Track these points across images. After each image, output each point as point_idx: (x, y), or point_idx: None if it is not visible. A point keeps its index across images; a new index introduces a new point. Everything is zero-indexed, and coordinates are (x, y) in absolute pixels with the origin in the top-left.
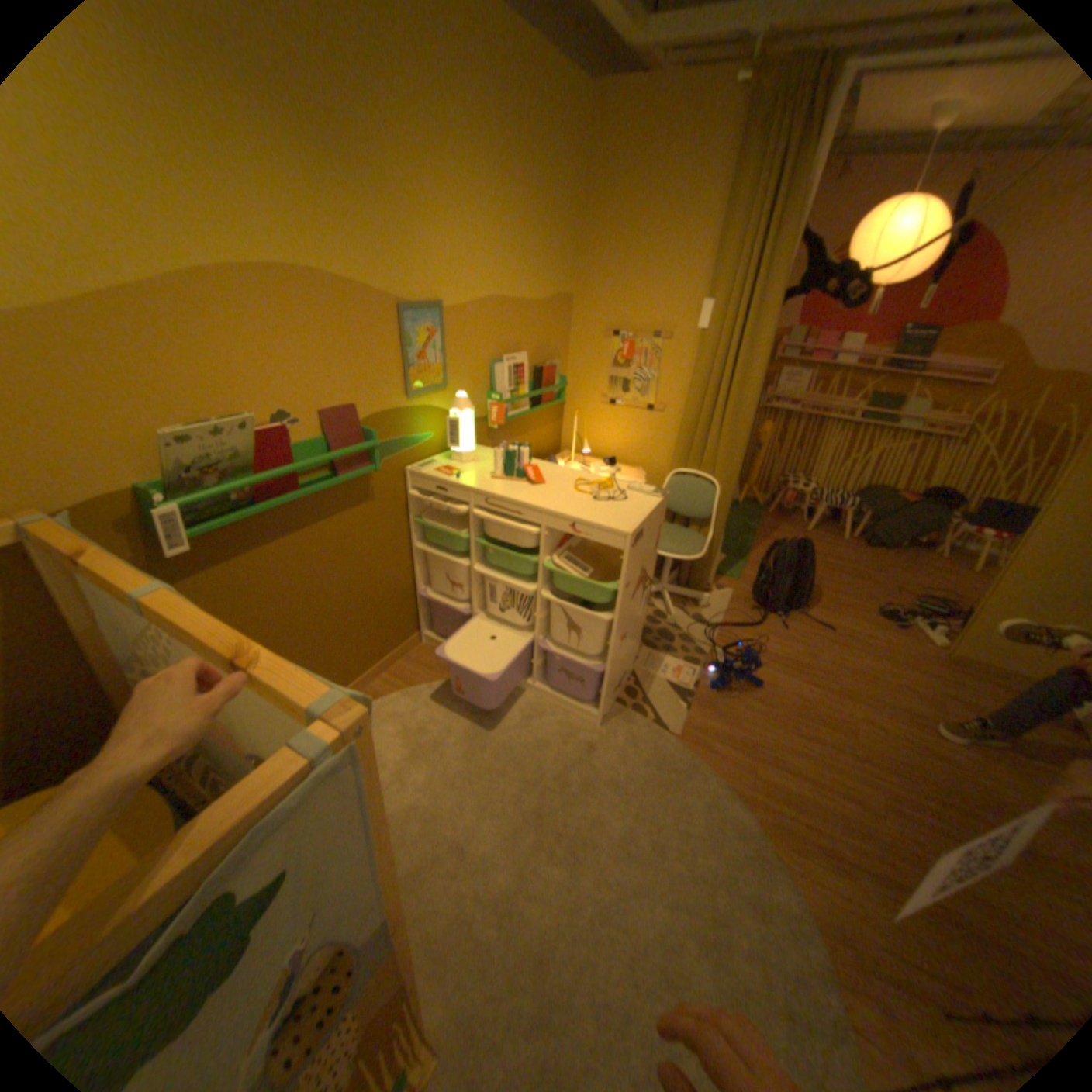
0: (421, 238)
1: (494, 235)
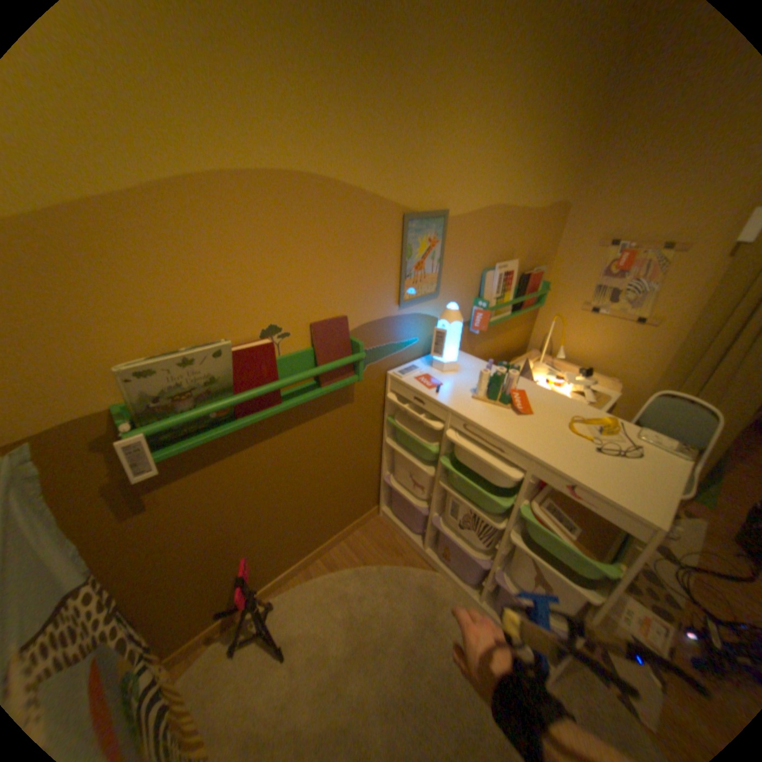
0: (439, 141)
1: (512, 139)
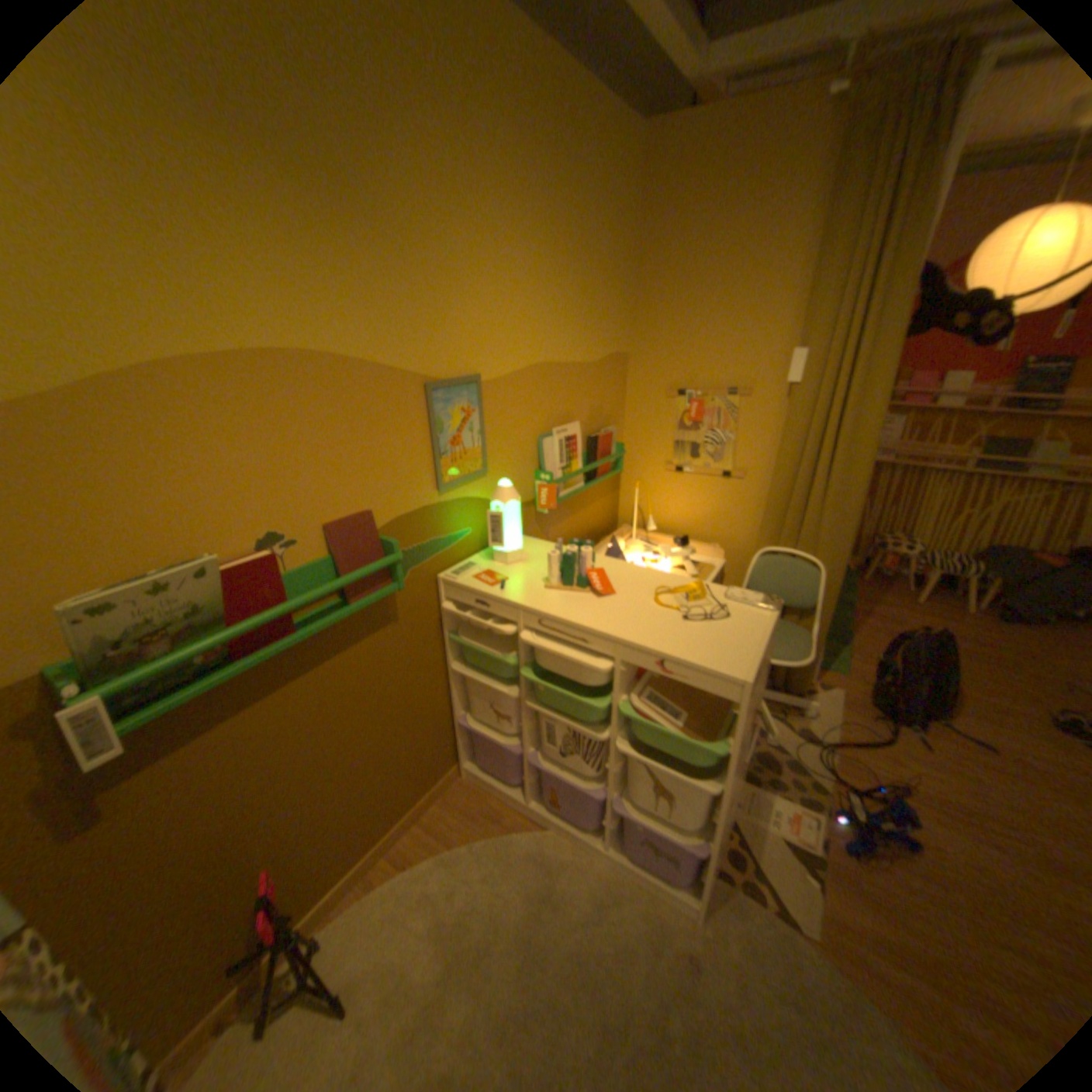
0: (454, 302)
1: (541, 293)
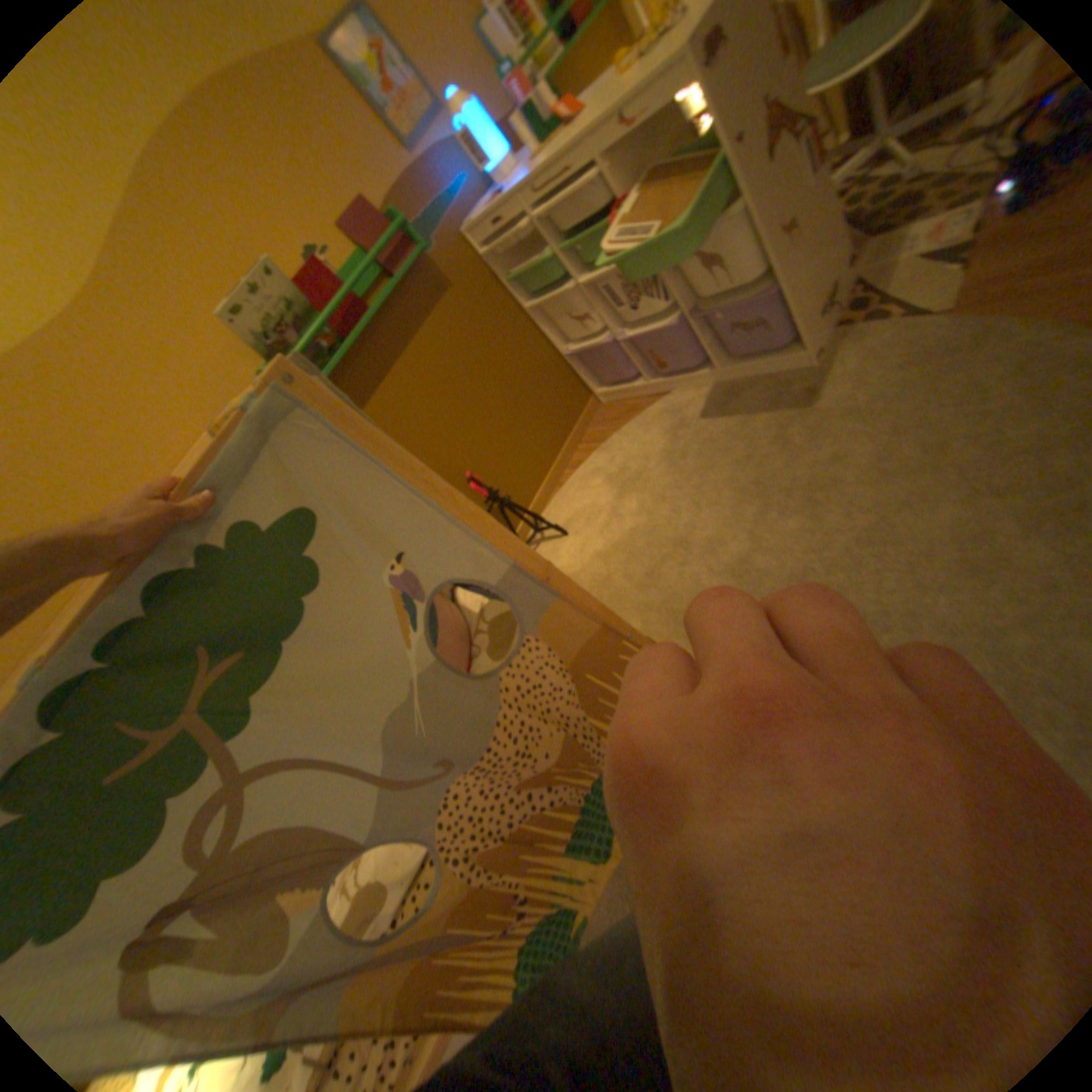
0: None
1: None
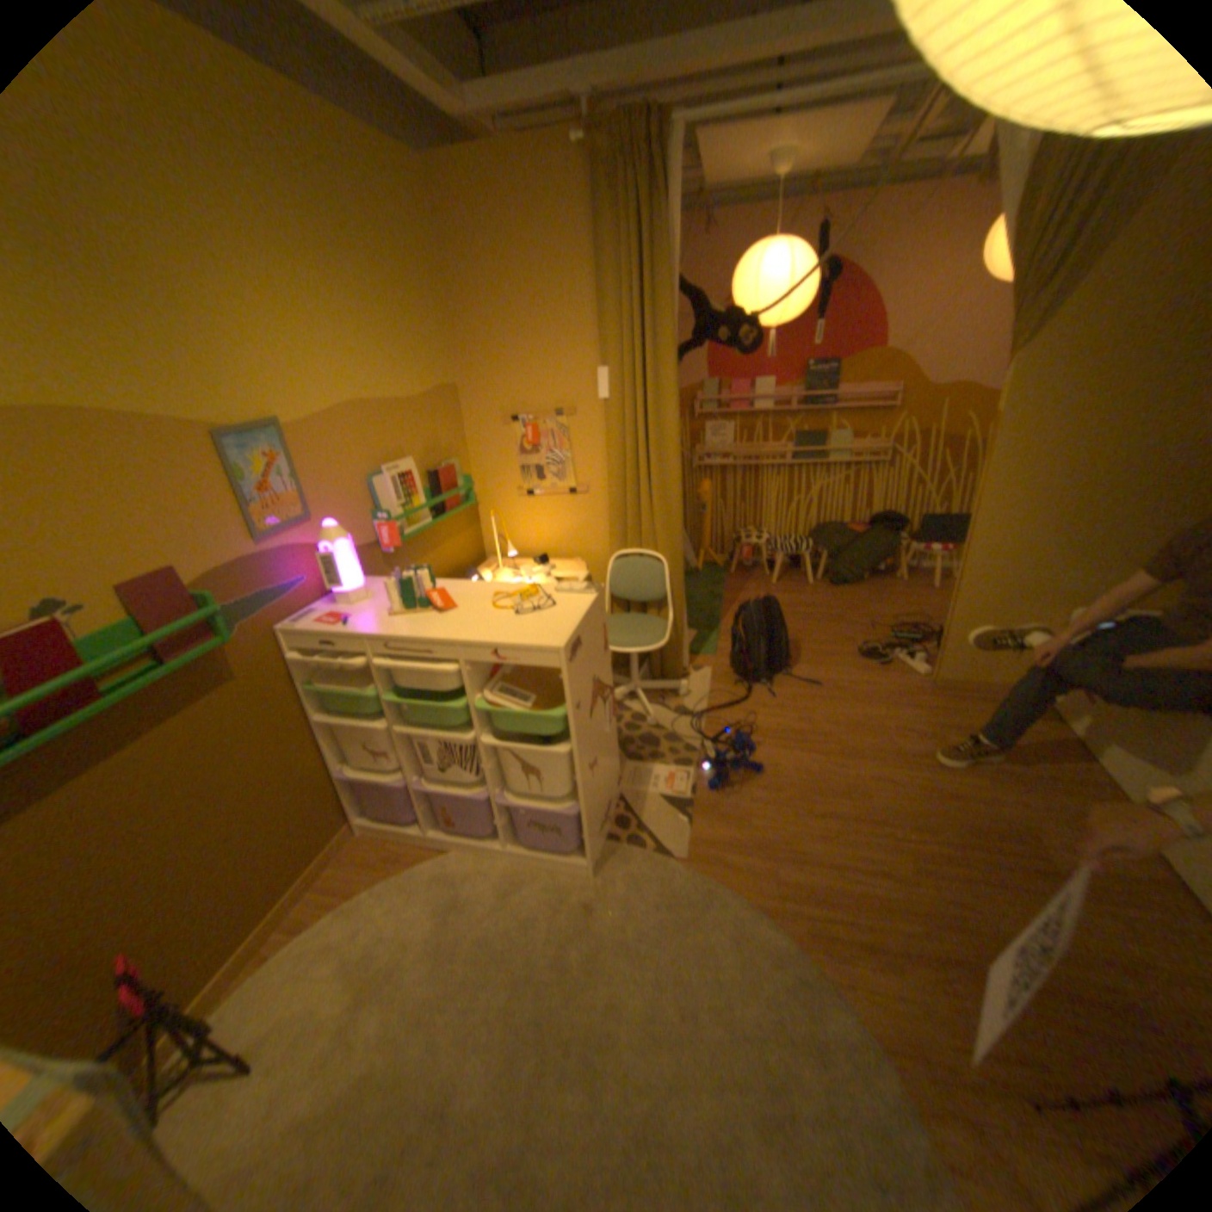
0: (226, 347)
1: (333, 332)
